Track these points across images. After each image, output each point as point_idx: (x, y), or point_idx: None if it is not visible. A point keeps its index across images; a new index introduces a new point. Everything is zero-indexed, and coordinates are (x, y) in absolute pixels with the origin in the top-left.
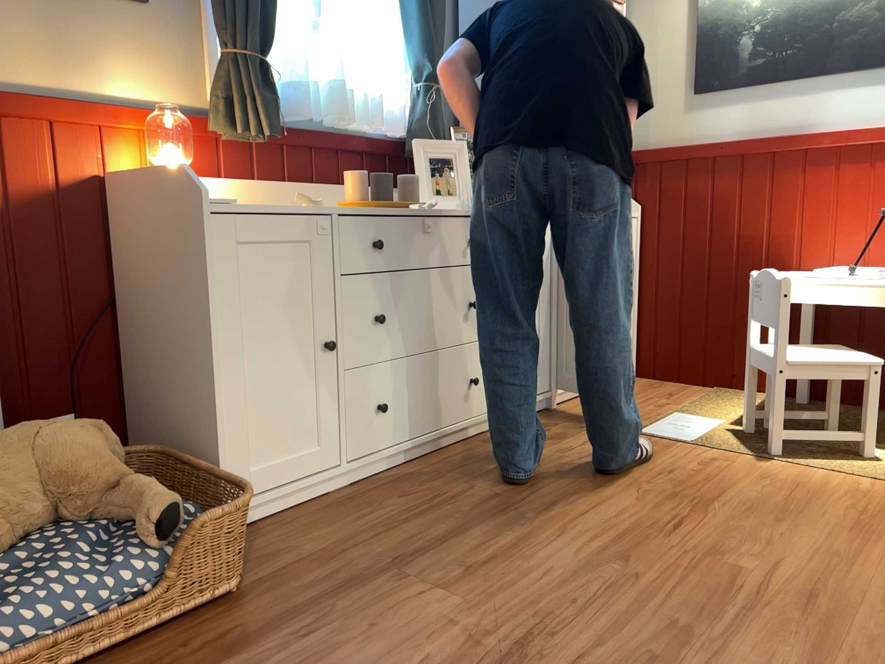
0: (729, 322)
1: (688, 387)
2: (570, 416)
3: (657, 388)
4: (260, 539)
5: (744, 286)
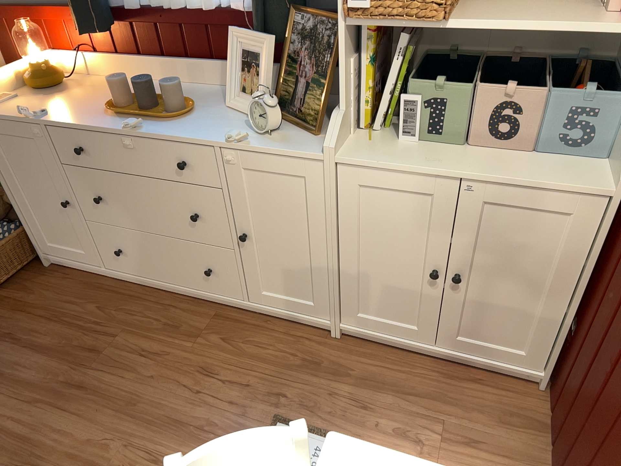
0: (582, 459)
1: (532, 460)
2: (319, 353)
3: (495, 420)
4: (52, 276)
5: (607, 445)
